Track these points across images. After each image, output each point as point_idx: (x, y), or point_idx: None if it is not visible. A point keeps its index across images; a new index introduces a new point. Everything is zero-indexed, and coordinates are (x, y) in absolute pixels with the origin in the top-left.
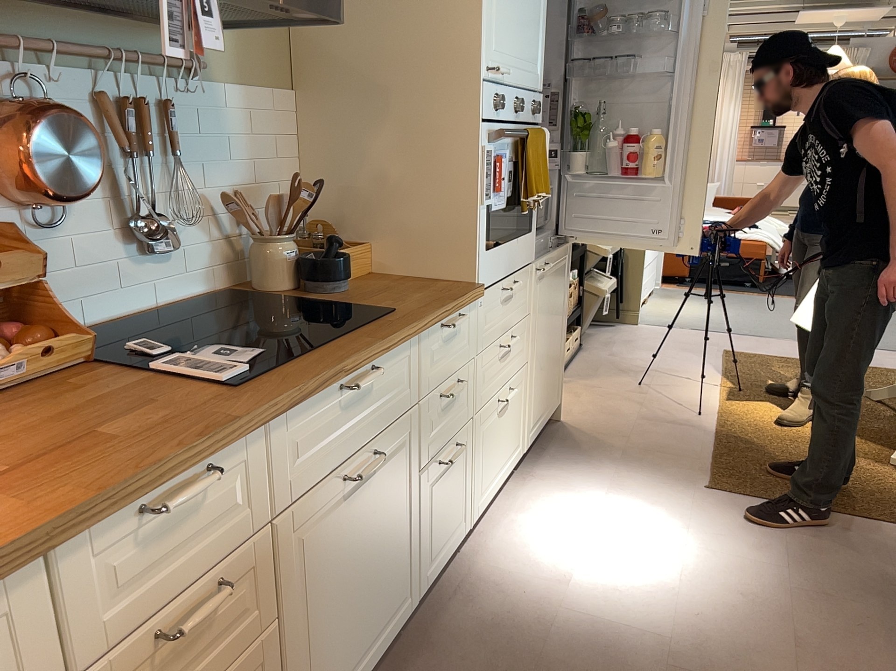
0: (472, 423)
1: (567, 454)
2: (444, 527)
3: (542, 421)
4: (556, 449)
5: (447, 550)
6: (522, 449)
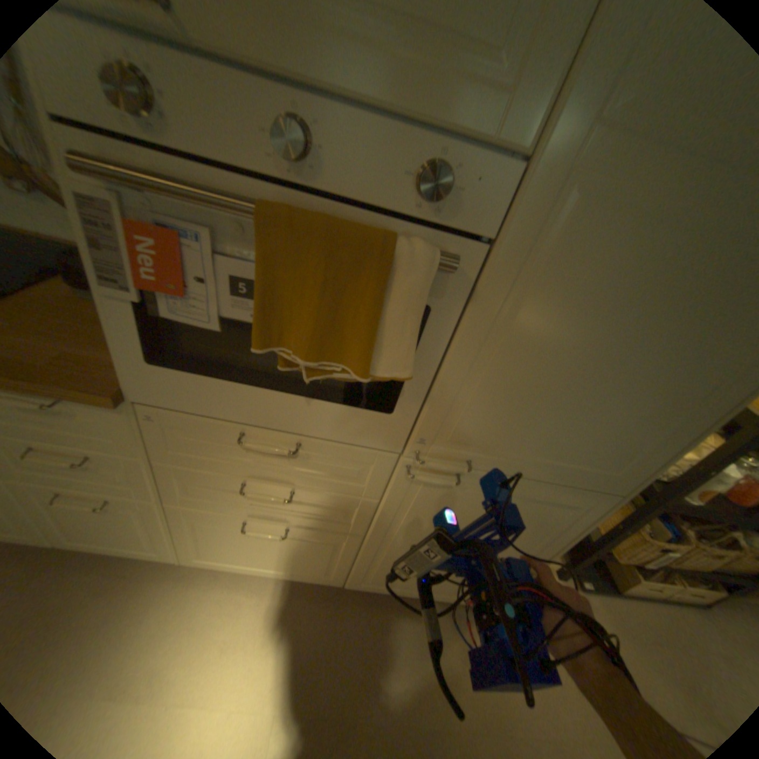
0: (157, 506)
1: (400, 645)
2: (100, 538)
3: (414, 595)
4: (409, 627)
5: (115, 553)
6: (335, 583)
